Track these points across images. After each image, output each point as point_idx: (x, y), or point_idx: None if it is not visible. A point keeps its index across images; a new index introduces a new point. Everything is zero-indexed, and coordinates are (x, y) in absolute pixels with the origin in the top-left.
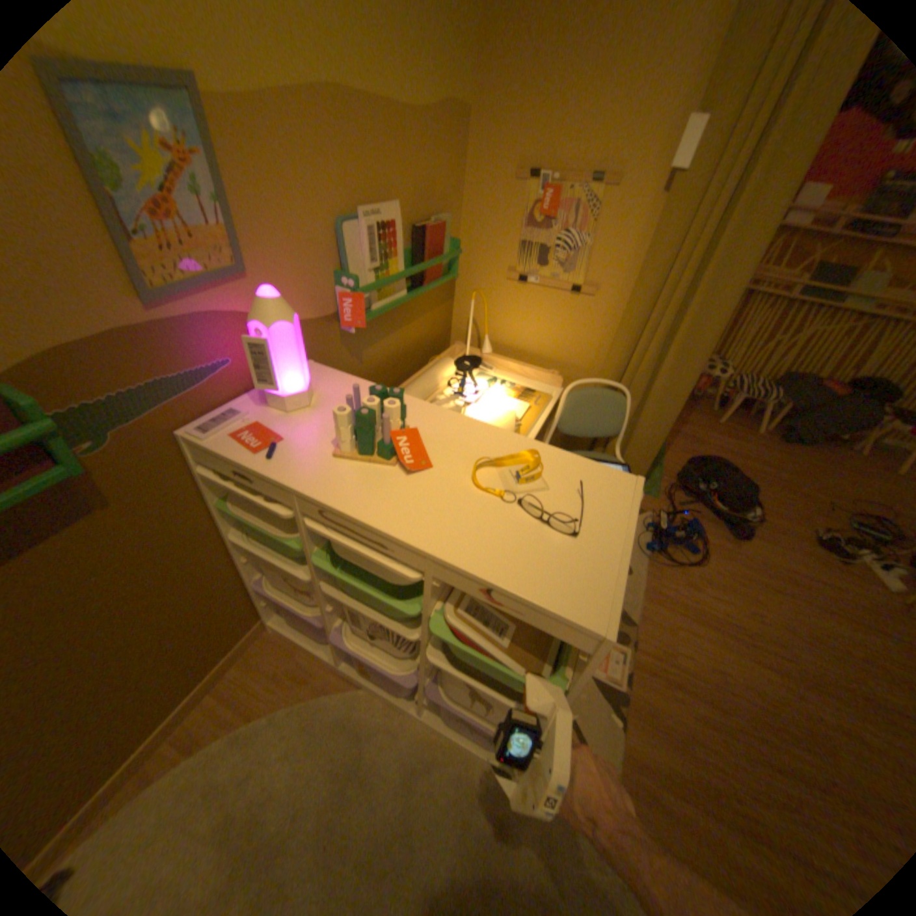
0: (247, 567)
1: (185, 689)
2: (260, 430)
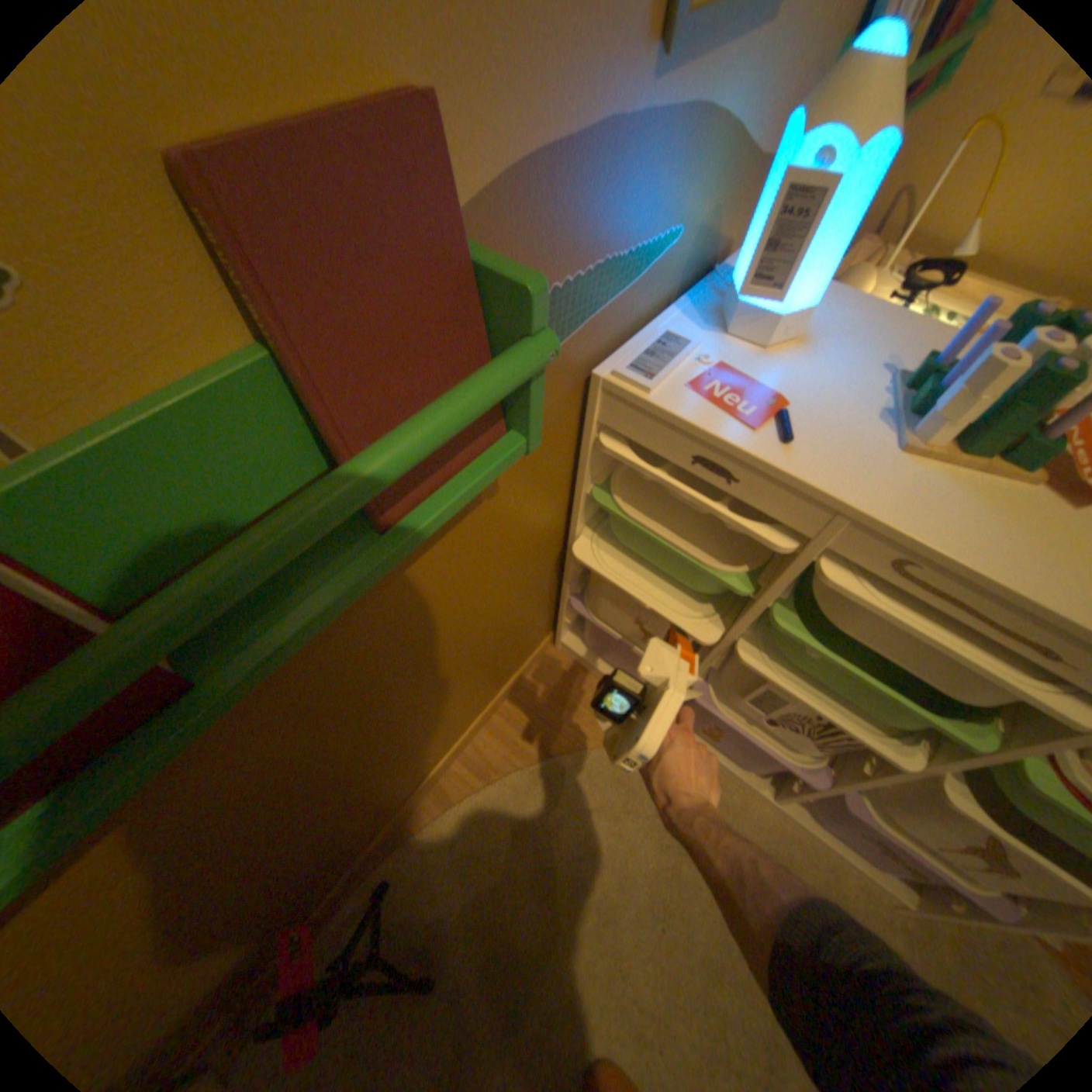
0: (575, 575)
1: (481, 708)
2: (739, 377)
